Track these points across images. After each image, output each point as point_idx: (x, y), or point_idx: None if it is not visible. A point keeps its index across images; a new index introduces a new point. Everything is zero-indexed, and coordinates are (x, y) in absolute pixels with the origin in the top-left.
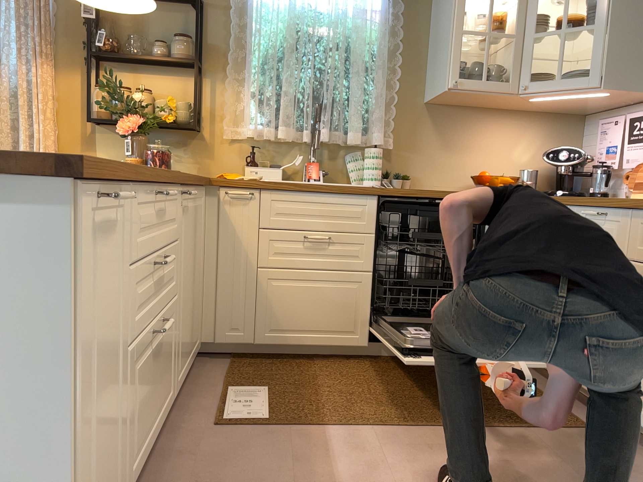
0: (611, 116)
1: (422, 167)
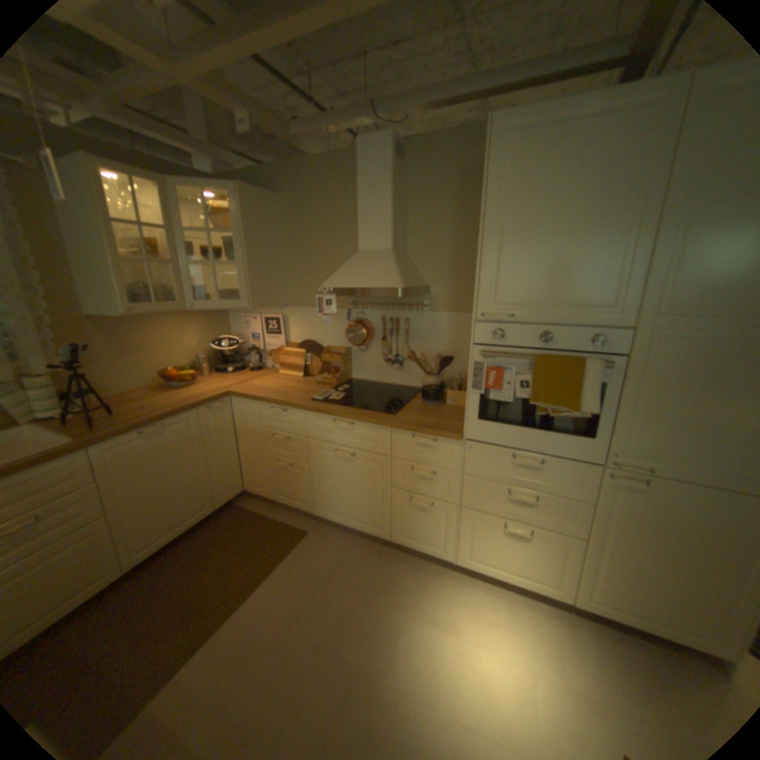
0: (246, 310)
1: (99, 378)
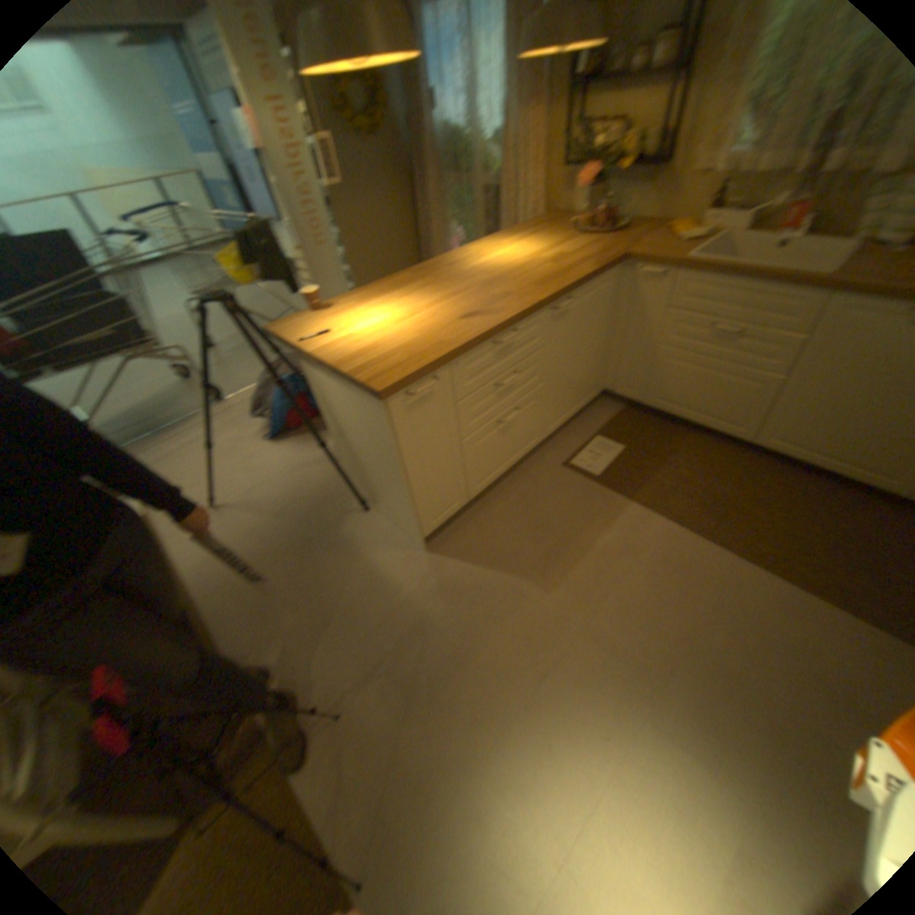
0: None
1: None
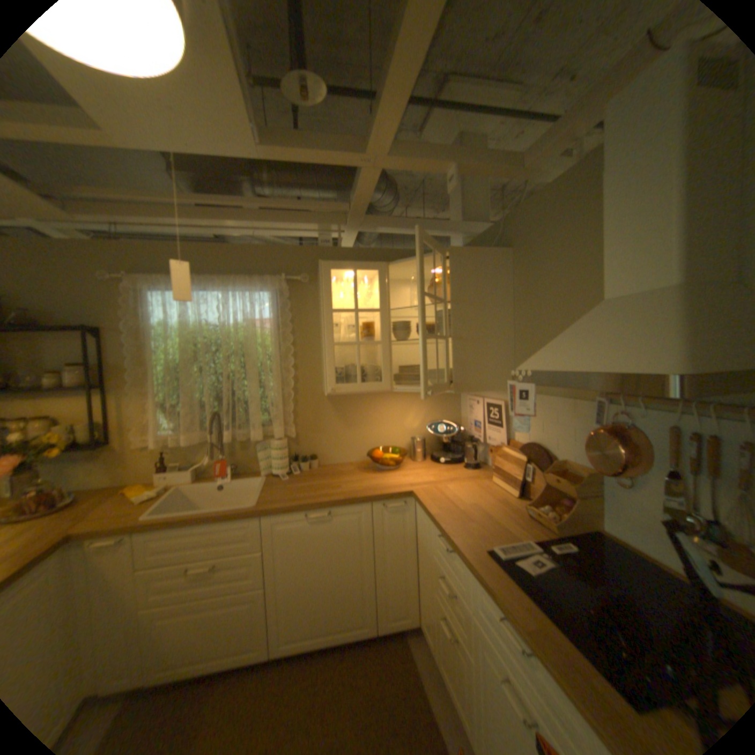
0: (475, 391)
1: (327, 446)
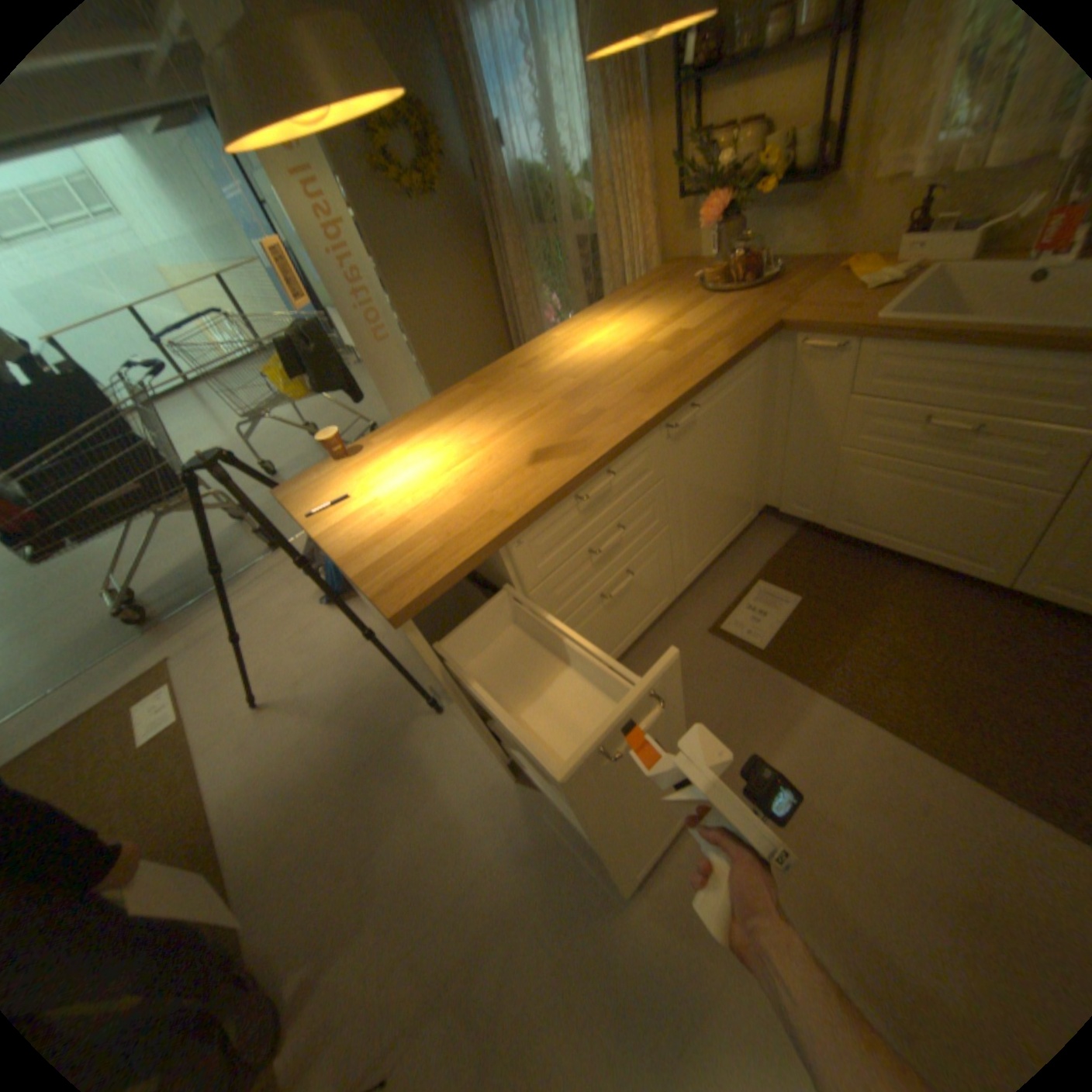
0: None
1: None
